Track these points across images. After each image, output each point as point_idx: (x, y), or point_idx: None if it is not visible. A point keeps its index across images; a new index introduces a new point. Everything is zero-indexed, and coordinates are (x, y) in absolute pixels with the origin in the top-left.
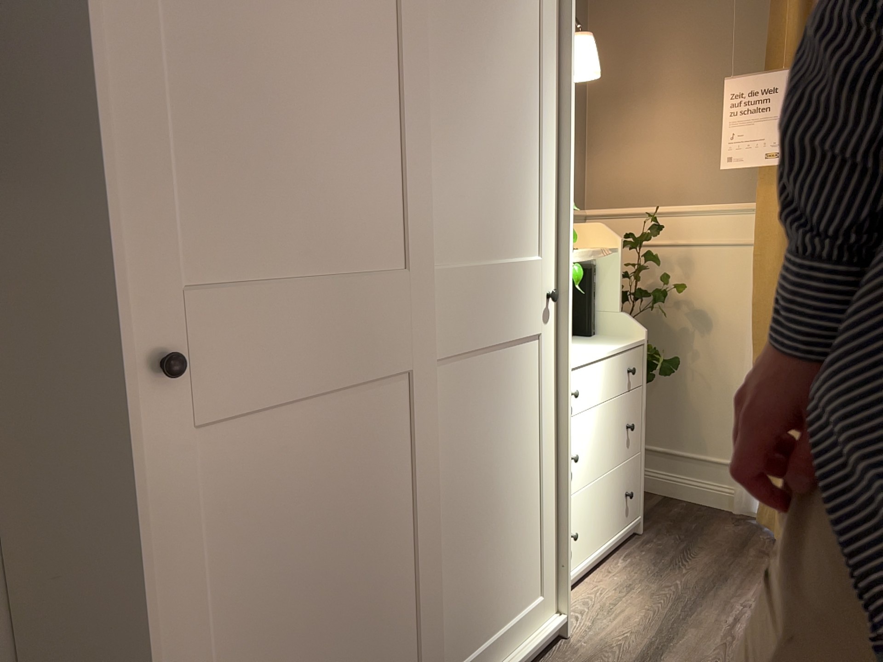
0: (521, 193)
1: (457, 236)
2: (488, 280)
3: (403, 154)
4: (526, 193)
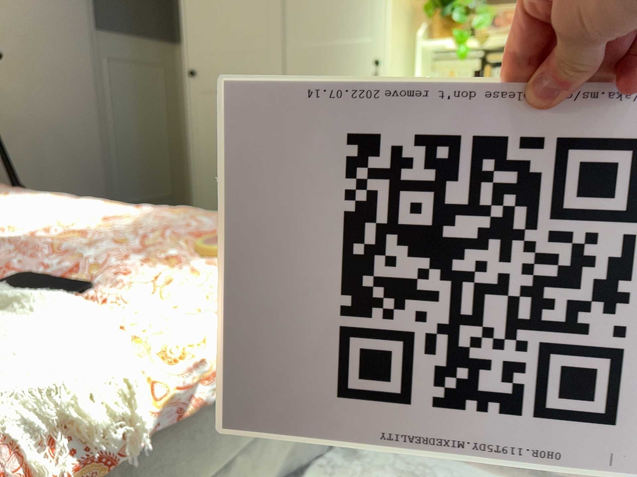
0: (353, 3)
1: (304, 32)
2: (323, 53)
3: (266, 1)
4: (358, 3)
